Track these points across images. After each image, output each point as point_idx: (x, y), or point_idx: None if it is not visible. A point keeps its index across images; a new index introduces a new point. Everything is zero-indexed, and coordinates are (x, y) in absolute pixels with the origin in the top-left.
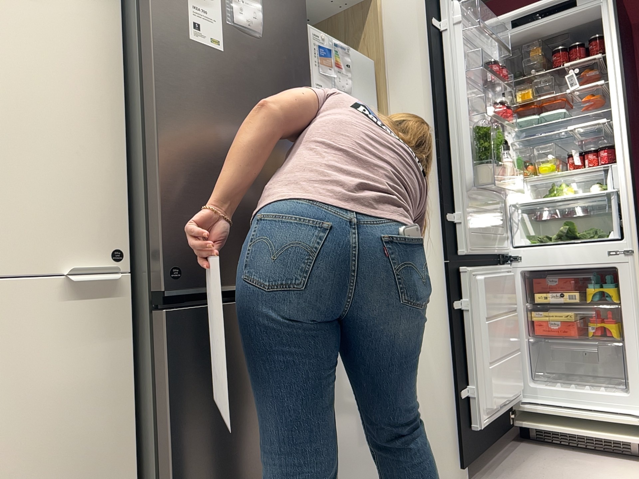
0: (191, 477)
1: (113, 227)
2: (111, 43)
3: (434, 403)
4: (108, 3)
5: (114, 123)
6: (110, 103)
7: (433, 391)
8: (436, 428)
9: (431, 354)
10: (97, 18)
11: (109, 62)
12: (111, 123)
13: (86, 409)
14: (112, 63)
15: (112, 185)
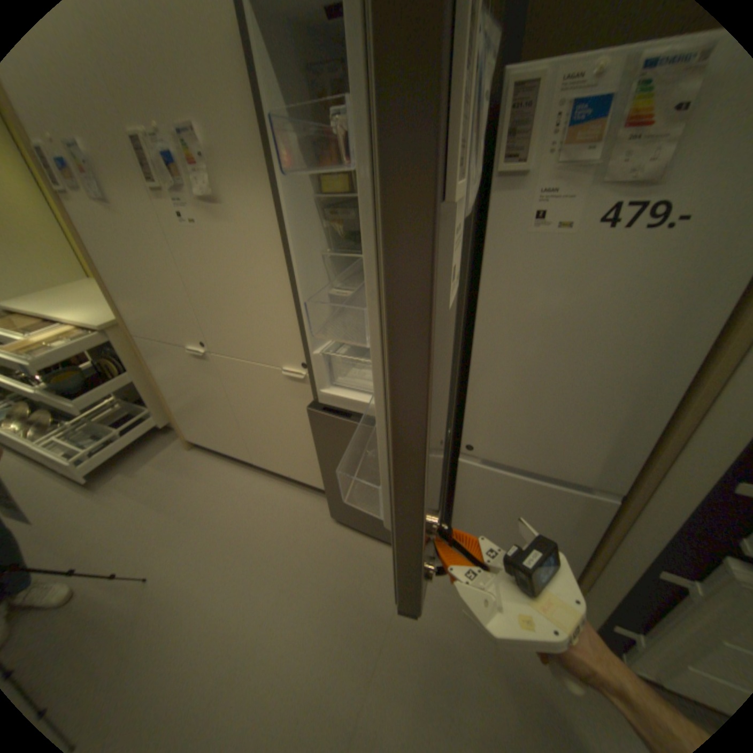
0: (330, 473)
1: (301, 350)
2: (279, 231)
3: (613, 595)
4: (271, 198)
5: (291, 291)
6: (287, 277)
7: (618, 588)
8: (603, 607)
9: (634, 566)
10: (267, 215)
11: (281, 248)
12: (289, 290)
13: (303, 420)
14: (282, 247)
15: (297, 328)
